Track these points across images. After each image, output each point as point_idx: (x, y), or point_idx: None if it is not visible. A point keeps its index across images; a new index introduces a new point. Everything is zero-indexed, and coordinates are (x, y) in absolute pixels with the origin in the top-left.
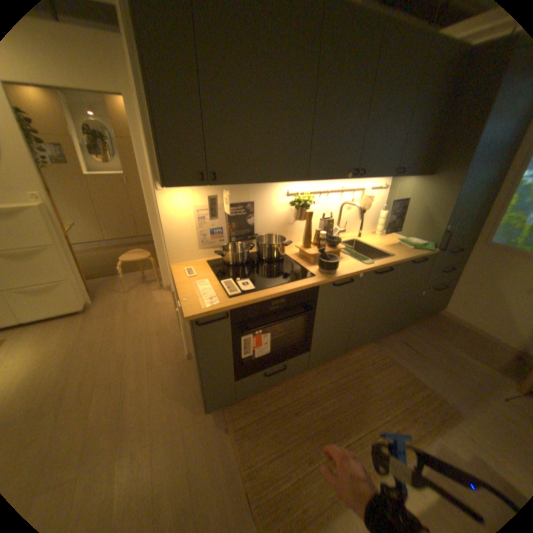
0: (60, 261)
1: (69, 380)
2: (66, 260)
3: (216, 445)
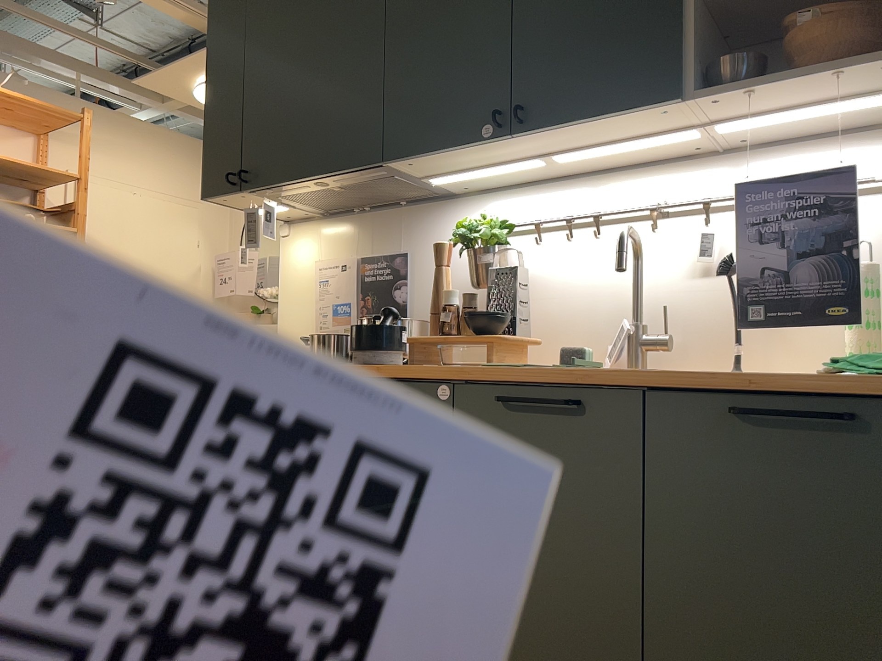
0: None
1: None
2: None
3: None
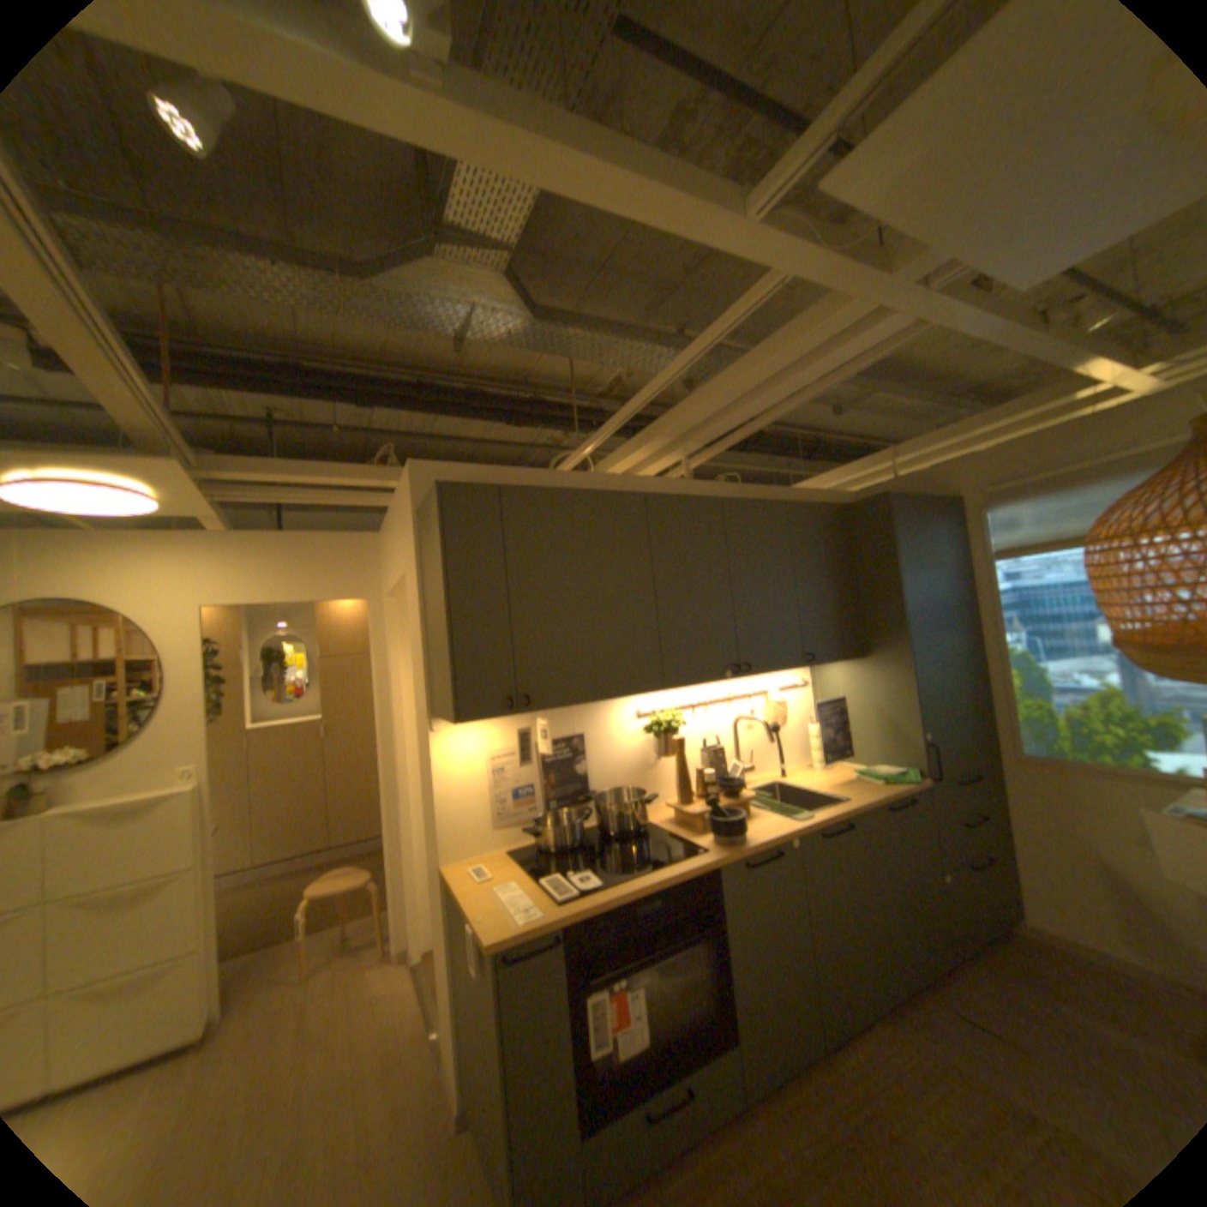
0: (195, 906)
1: None
2: (204, 904)
3: None
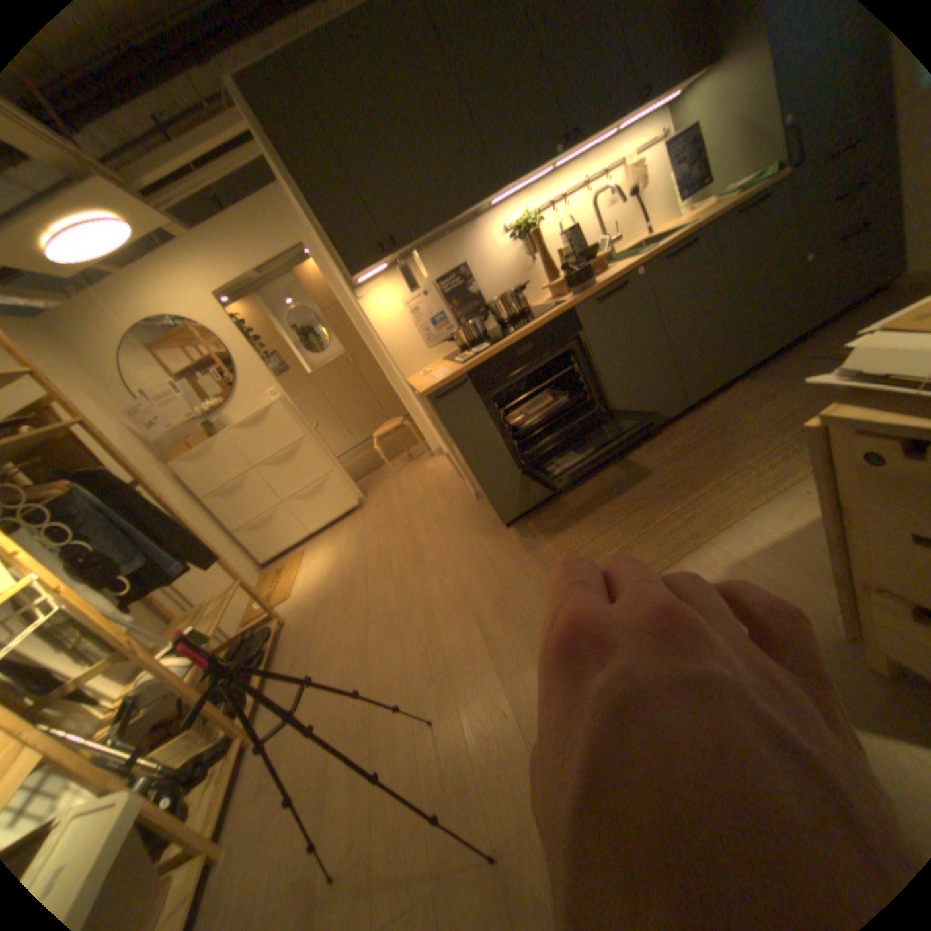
0: (317, 451)
1: (366, 554)
2: (323, 450)
3: (524, 549)
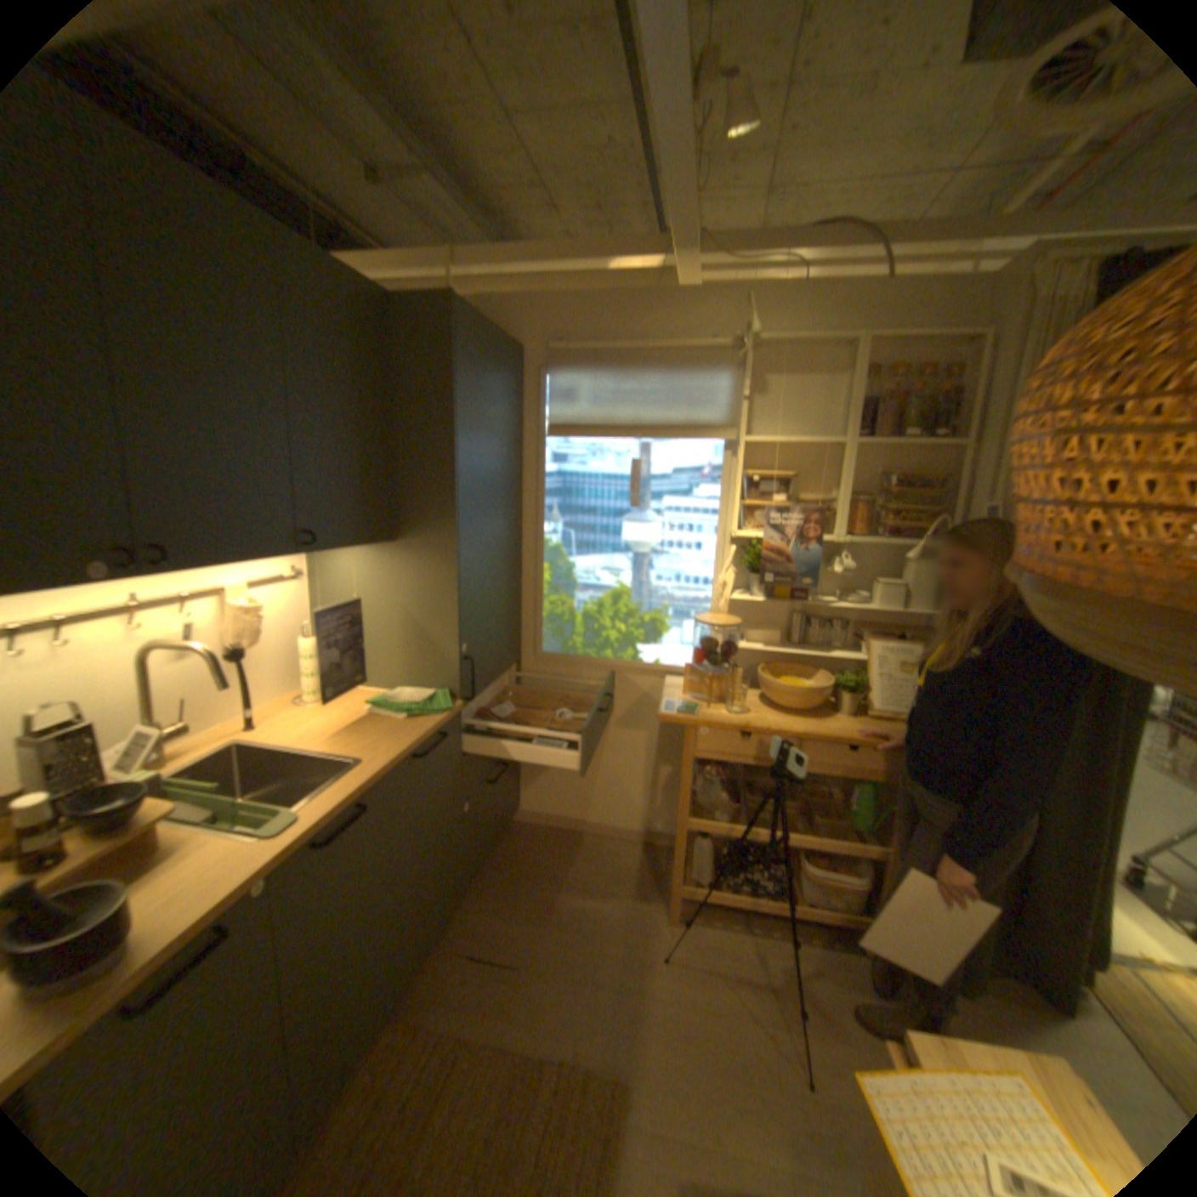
0: None
1: None
2: None
3: None
